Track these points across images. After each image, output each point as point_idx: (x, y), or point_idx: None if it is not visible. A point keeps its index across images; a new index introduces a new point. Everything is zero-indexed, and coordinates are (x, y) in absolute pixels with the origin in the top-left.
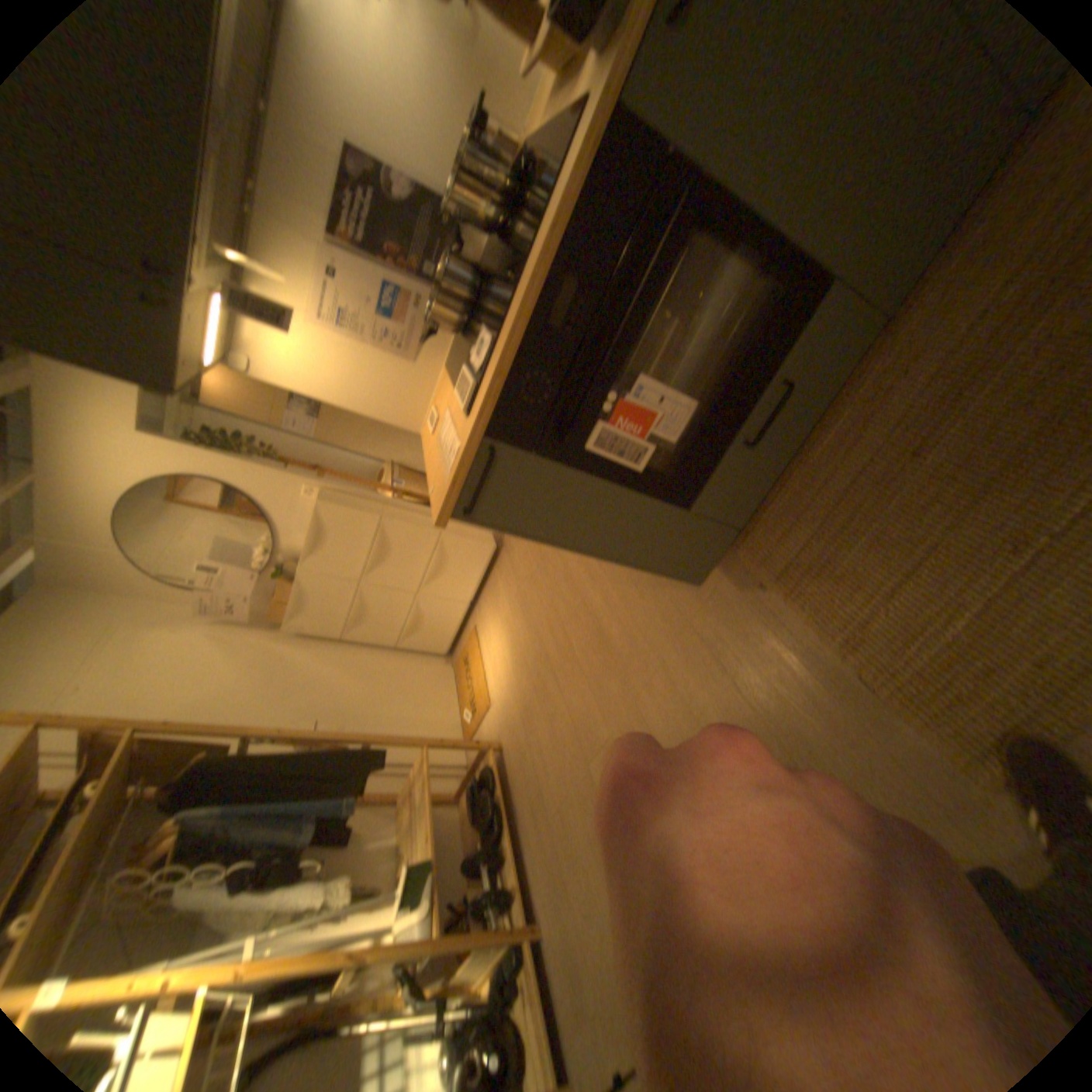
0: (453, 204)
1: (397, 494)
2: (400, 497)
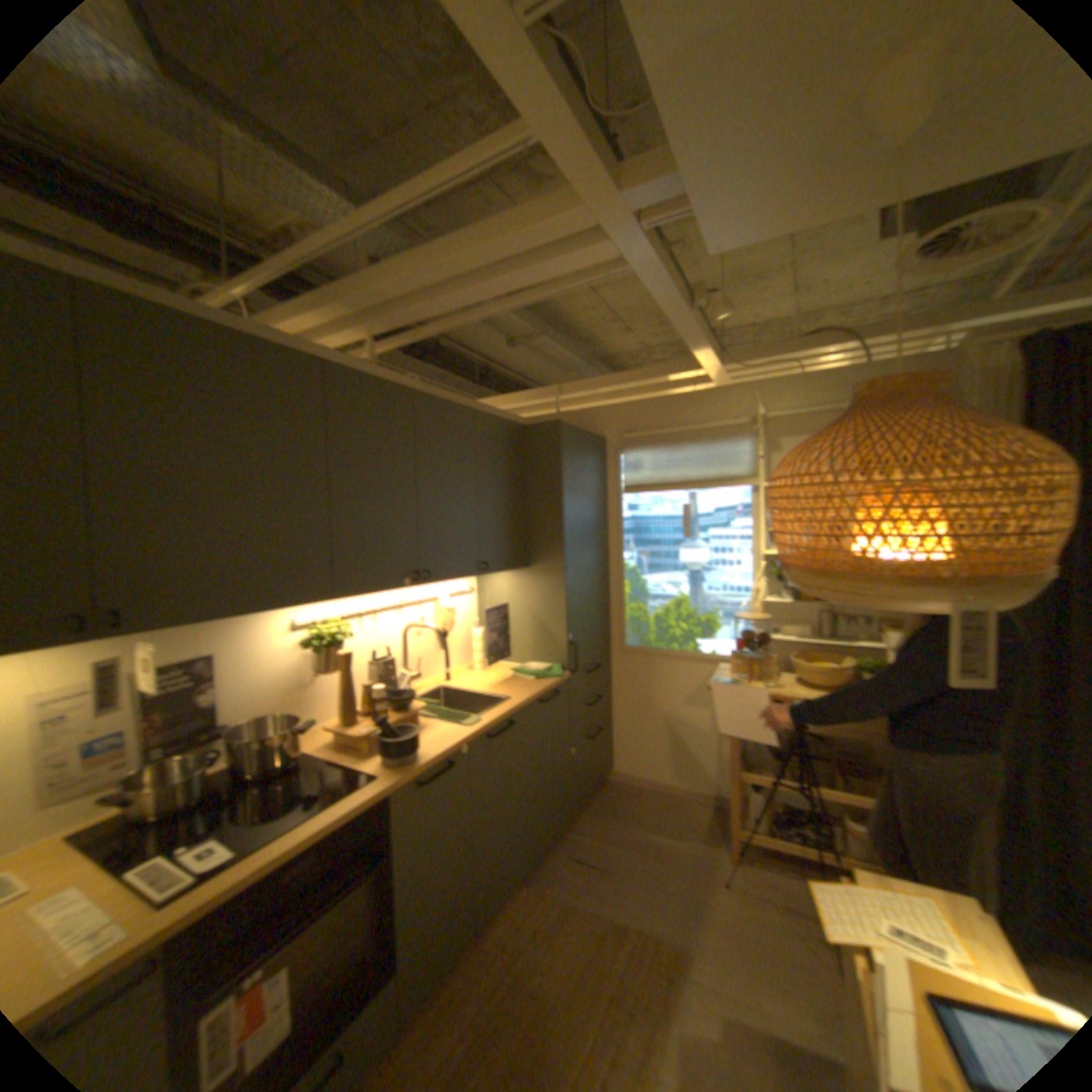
0: (239, 747)
1: None
2: None
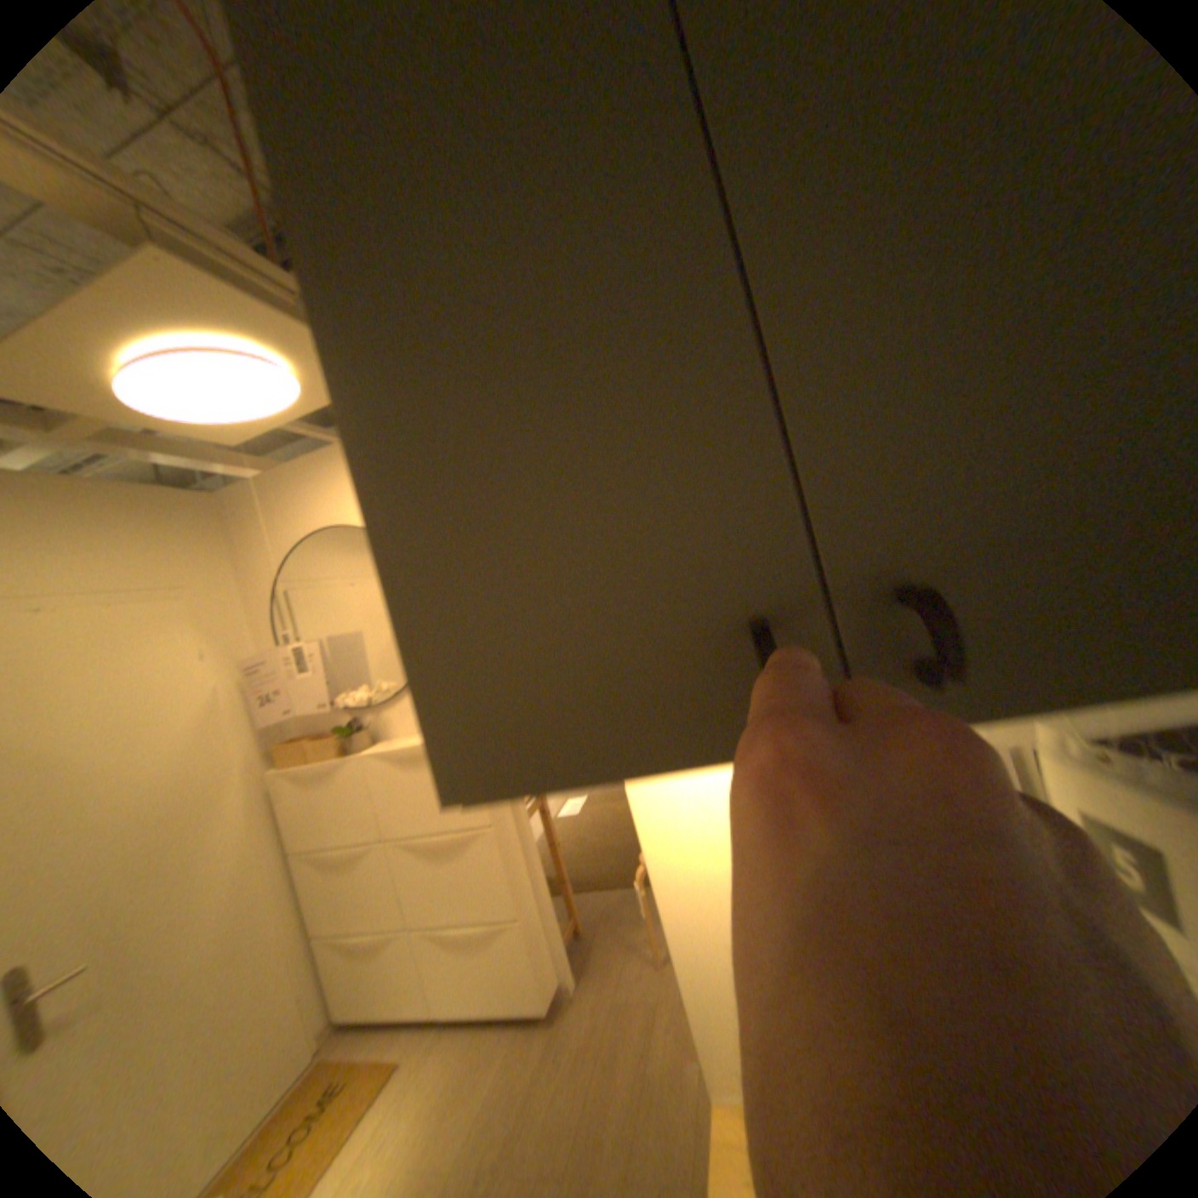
0: None
1: (536, 808)
2: (536, 815)
